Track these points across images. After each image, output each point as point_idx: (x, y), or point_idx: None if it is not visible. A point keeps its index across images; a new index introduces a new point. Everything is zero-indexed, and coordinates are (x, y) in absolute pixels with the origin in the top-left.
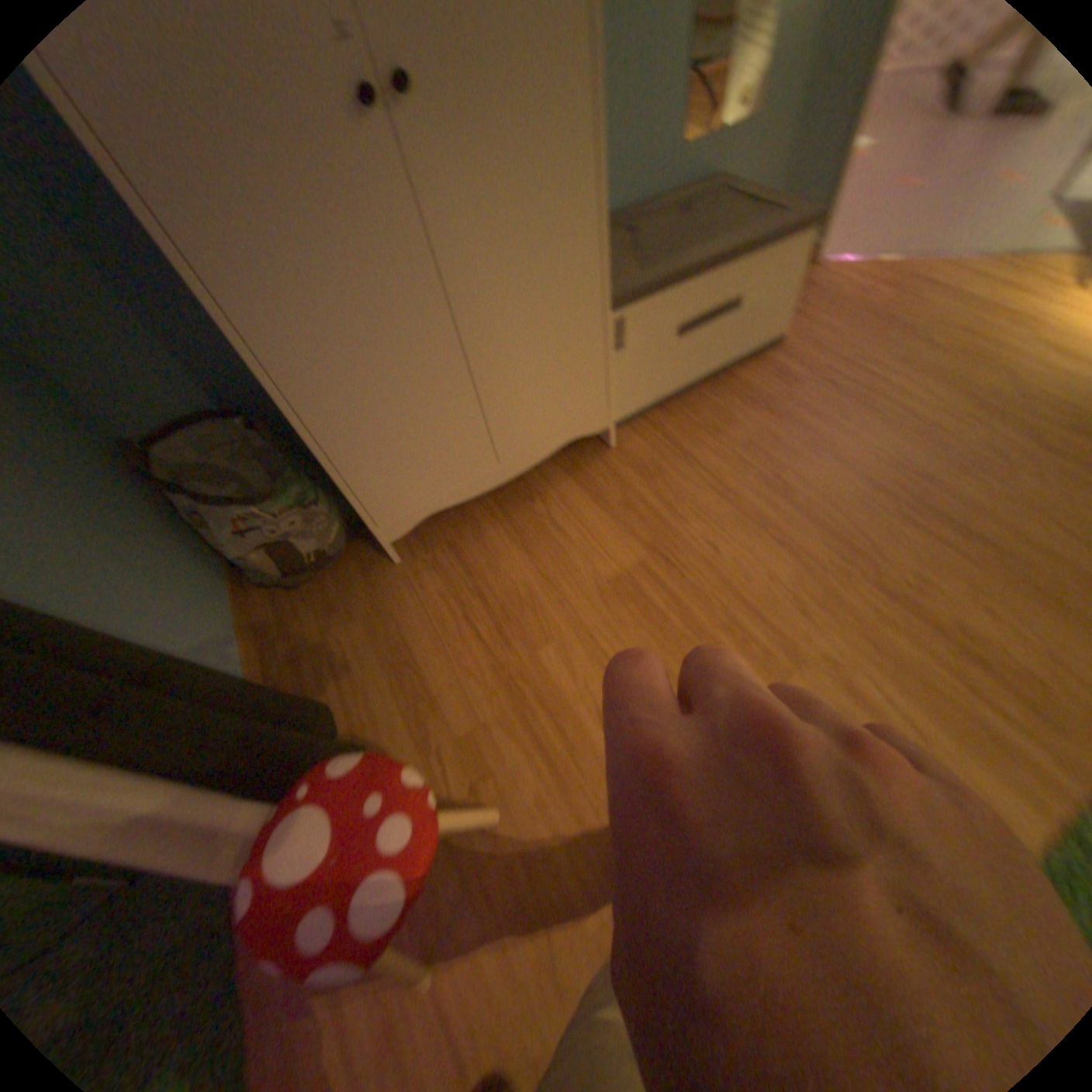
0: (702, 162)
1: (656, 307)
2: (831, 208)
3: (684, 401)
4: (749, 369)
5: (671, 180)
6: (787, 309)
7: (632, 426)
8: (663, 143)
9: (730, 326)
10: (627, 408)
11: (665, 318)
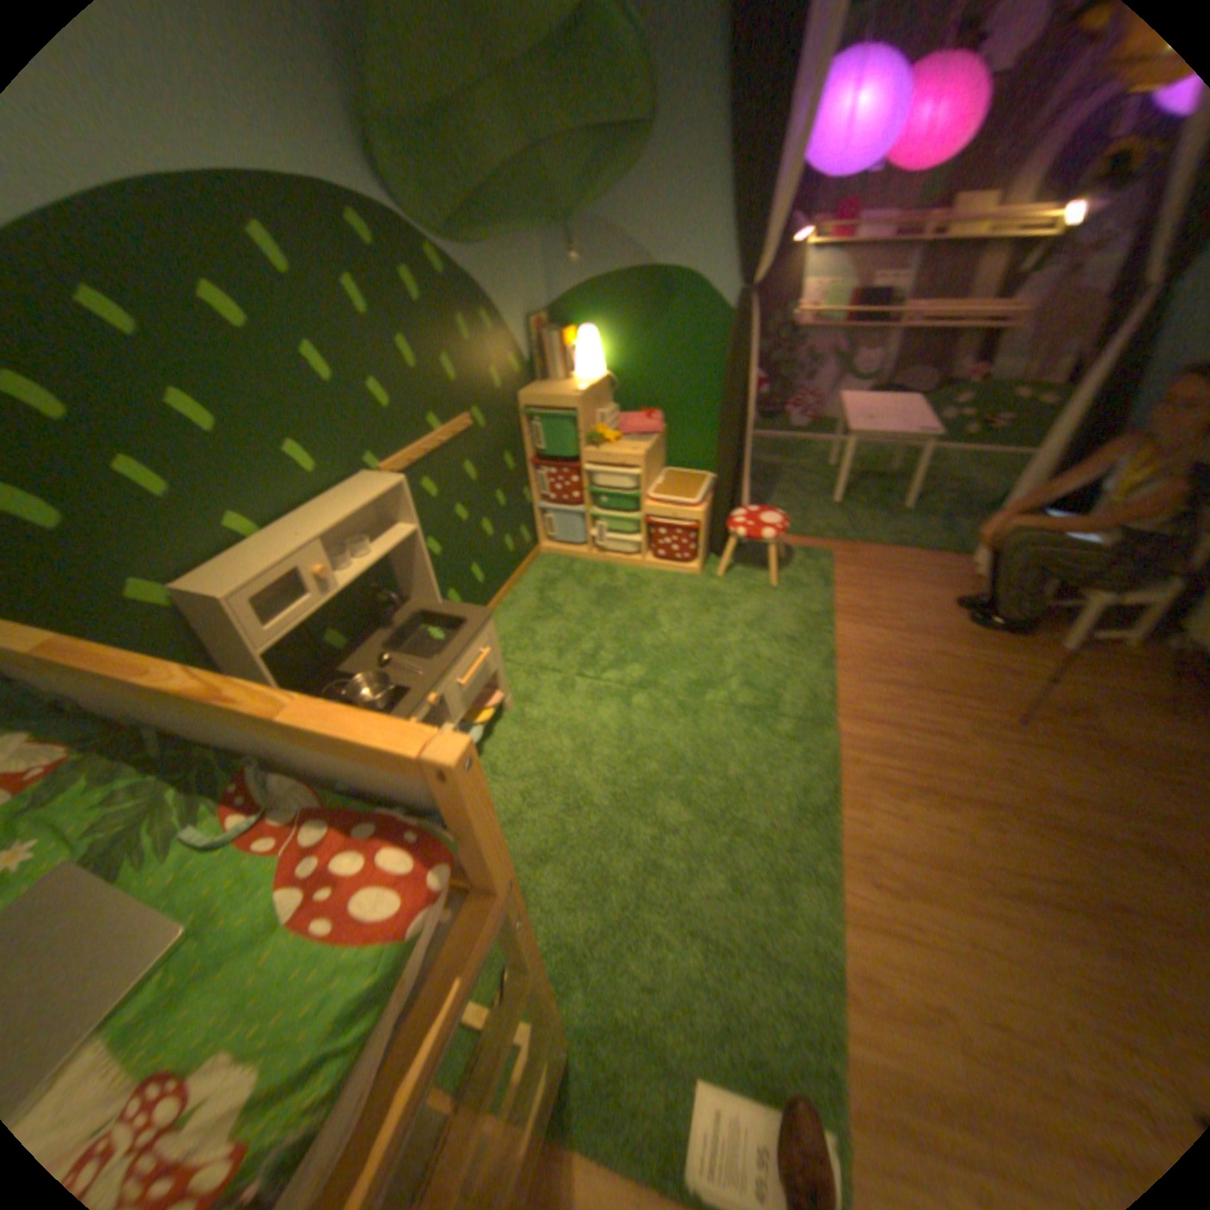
0: None
1: None
2: None
3: None
4: None
5: None
6: None
7: None
8: None
9: None
10: None
11: None
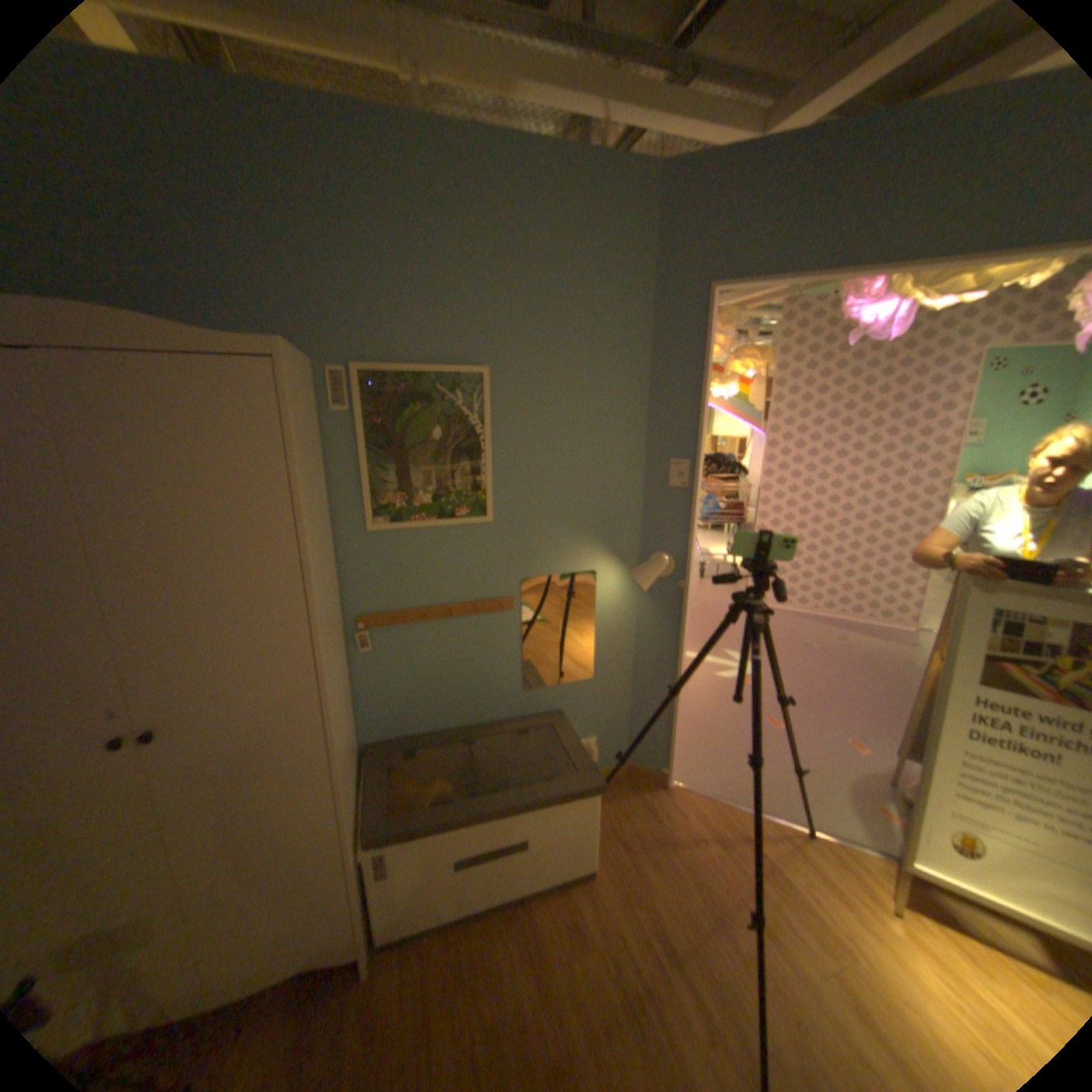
0: (545, 706)
1: (425, 852)
2: (676, 751)
3: (466, 941)
4: (548, 916)
5: (513, 716)
6: (595, 858)
7: (400, 960)
8: (504, 693)
9: (524, 870)
10: (398, 937)
11: (438, 861)
